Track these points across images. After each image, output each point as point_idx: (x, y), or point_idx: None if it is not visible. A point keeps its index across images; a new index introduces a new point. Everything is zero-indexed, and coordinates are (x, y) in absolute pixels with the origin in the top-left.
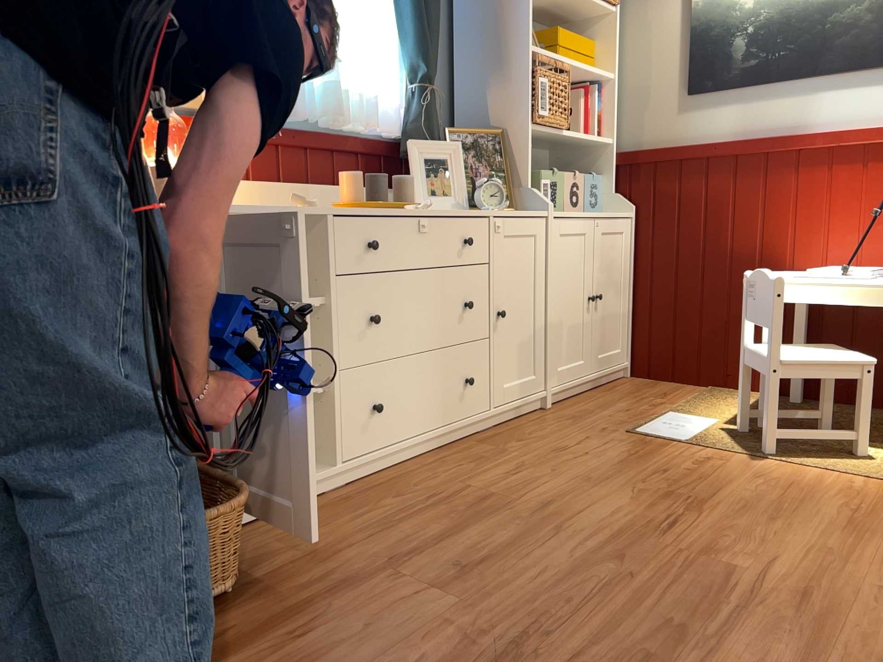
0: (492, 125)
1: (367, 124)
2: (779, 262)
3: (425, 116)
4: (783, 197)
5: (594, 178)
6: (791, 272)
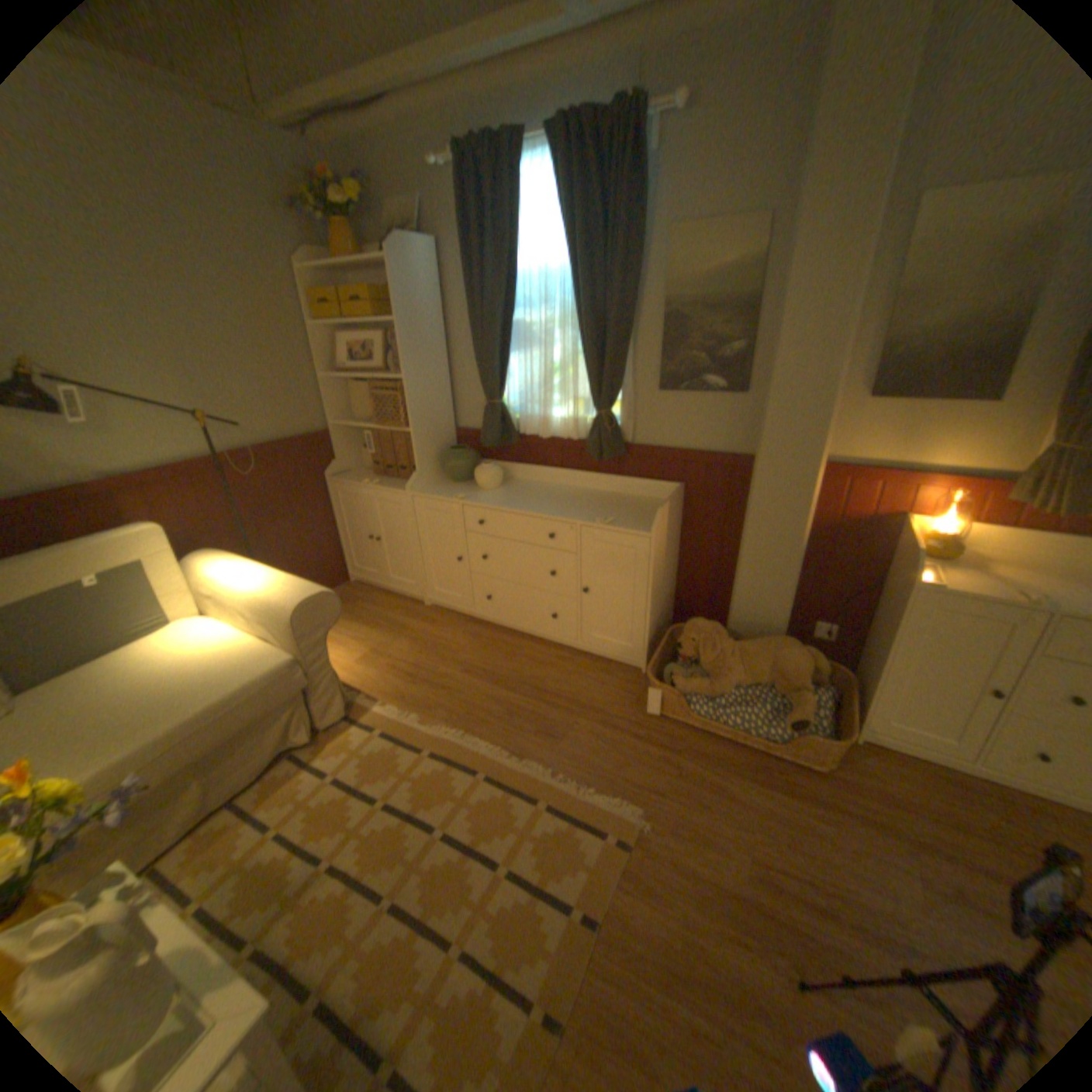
0: None
1: None
2: None
3: None
4: None
5: None
6: None
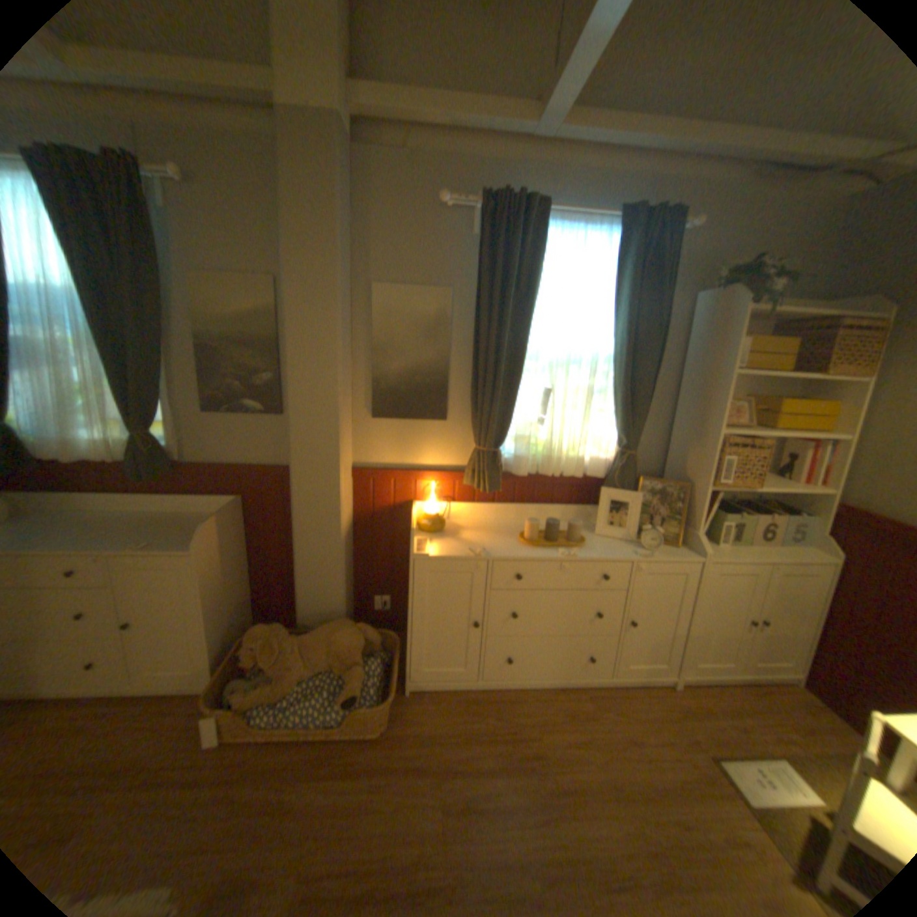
0: (686, 475)
1: (573, 474)
2: None
3: (619, 472)
4: None
5: (811, 515)
6: None
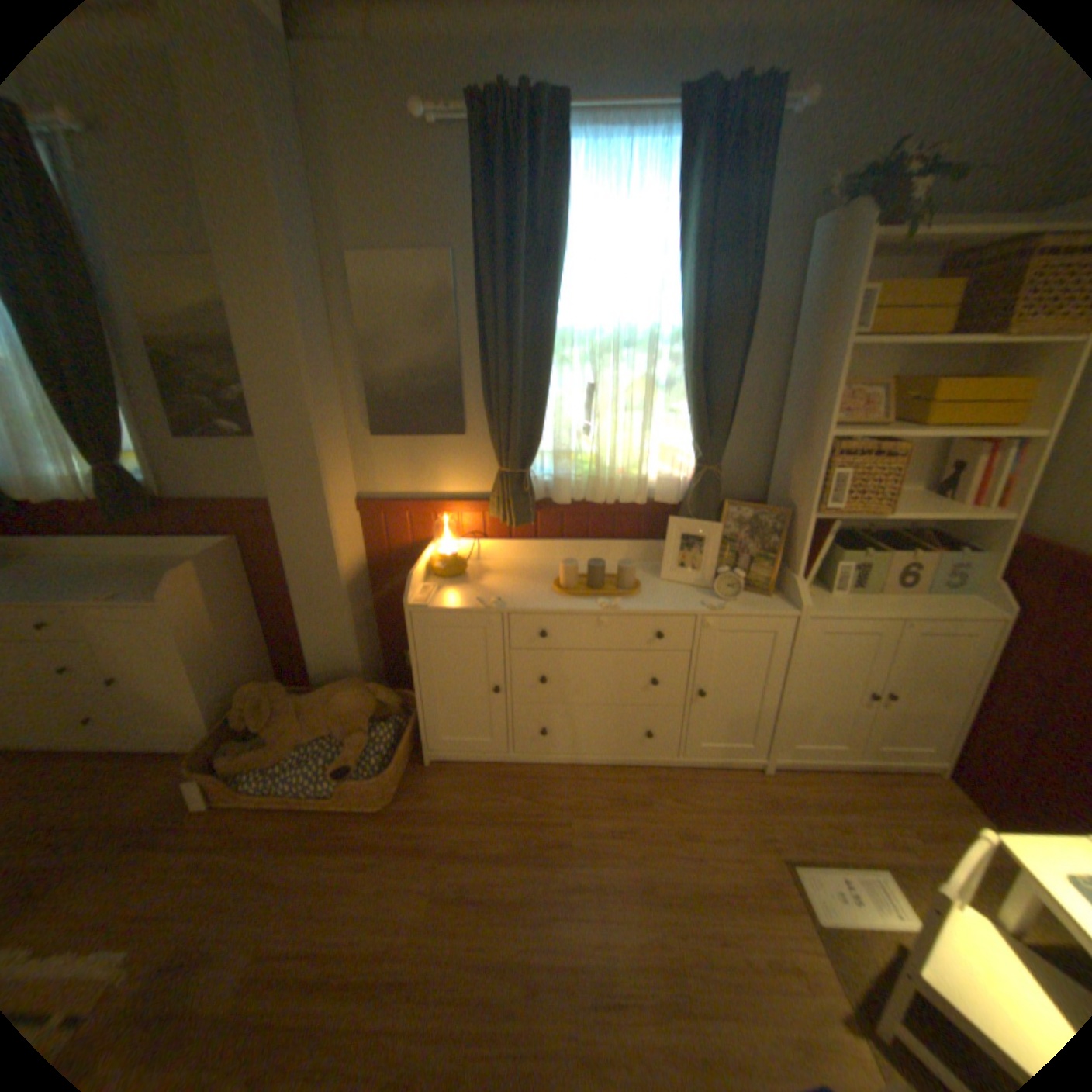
0: (790, 498)
1: (633, 500)
2: None
3: (693, 495)
4: None
5: (980, 550)
6: None
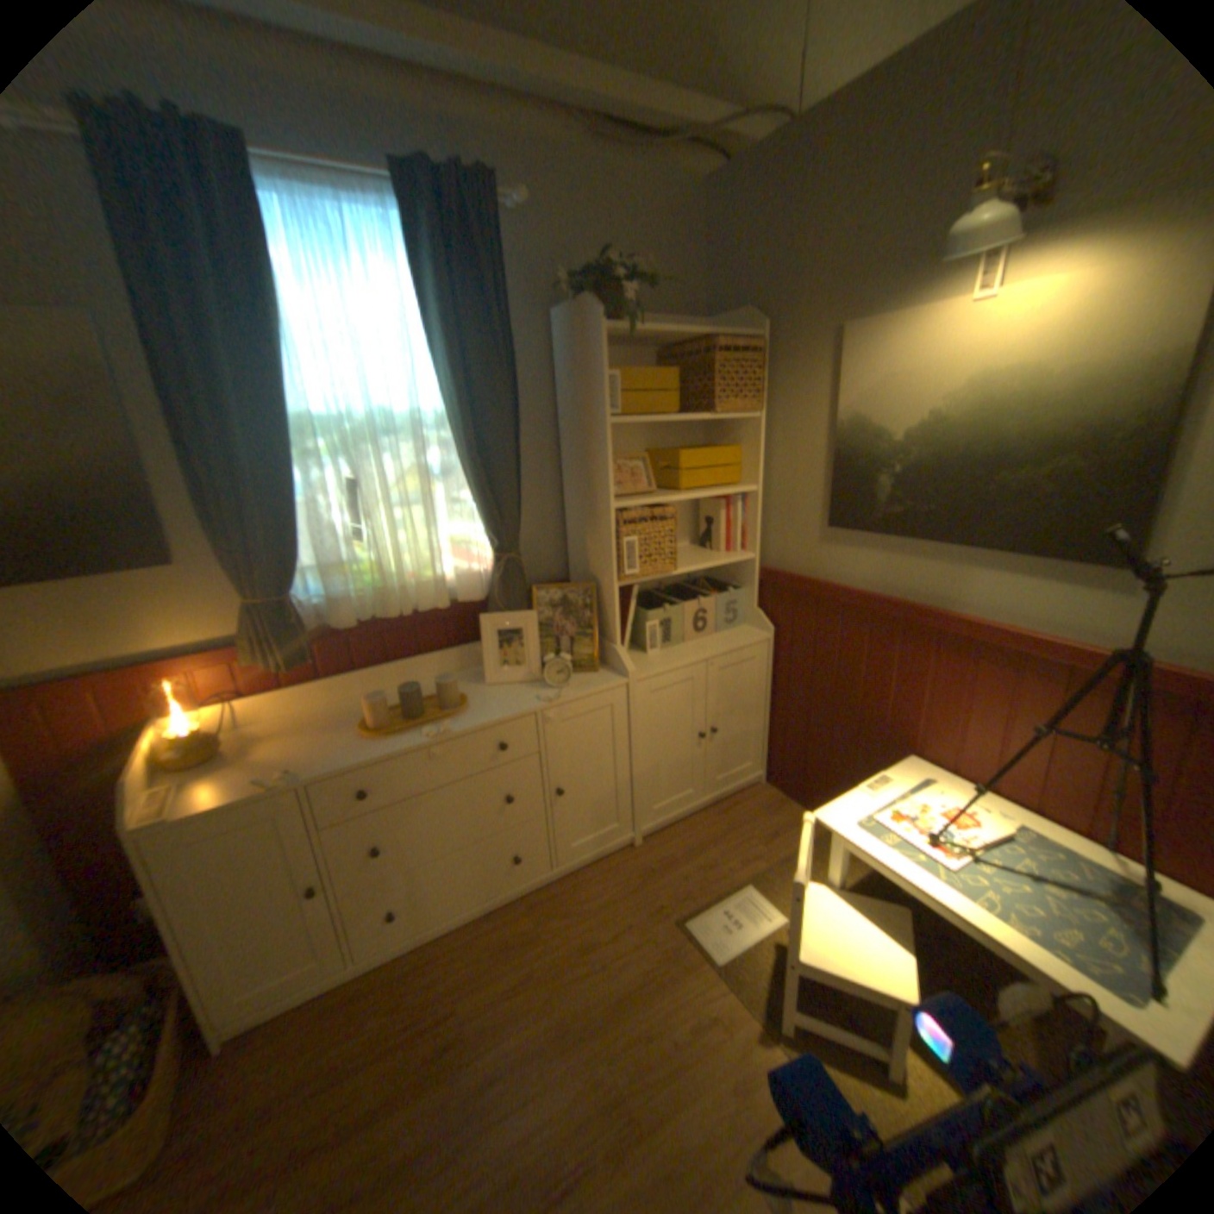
0: (591, 572)
1: (435, 605)
2: (911, 744)
3: (500, 587)
4: (921, 676)
5: (738, 588)
6: (920, 764)
